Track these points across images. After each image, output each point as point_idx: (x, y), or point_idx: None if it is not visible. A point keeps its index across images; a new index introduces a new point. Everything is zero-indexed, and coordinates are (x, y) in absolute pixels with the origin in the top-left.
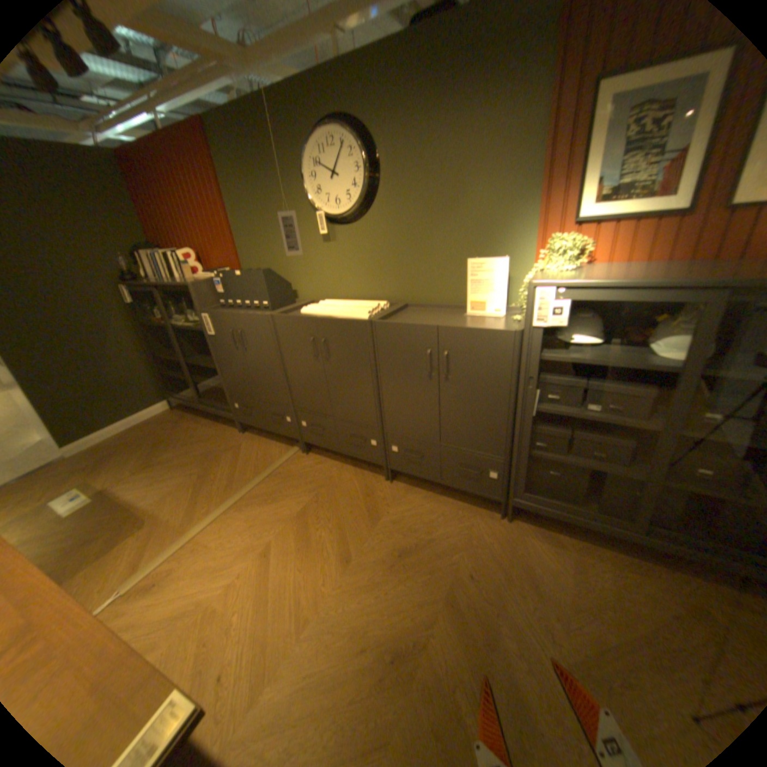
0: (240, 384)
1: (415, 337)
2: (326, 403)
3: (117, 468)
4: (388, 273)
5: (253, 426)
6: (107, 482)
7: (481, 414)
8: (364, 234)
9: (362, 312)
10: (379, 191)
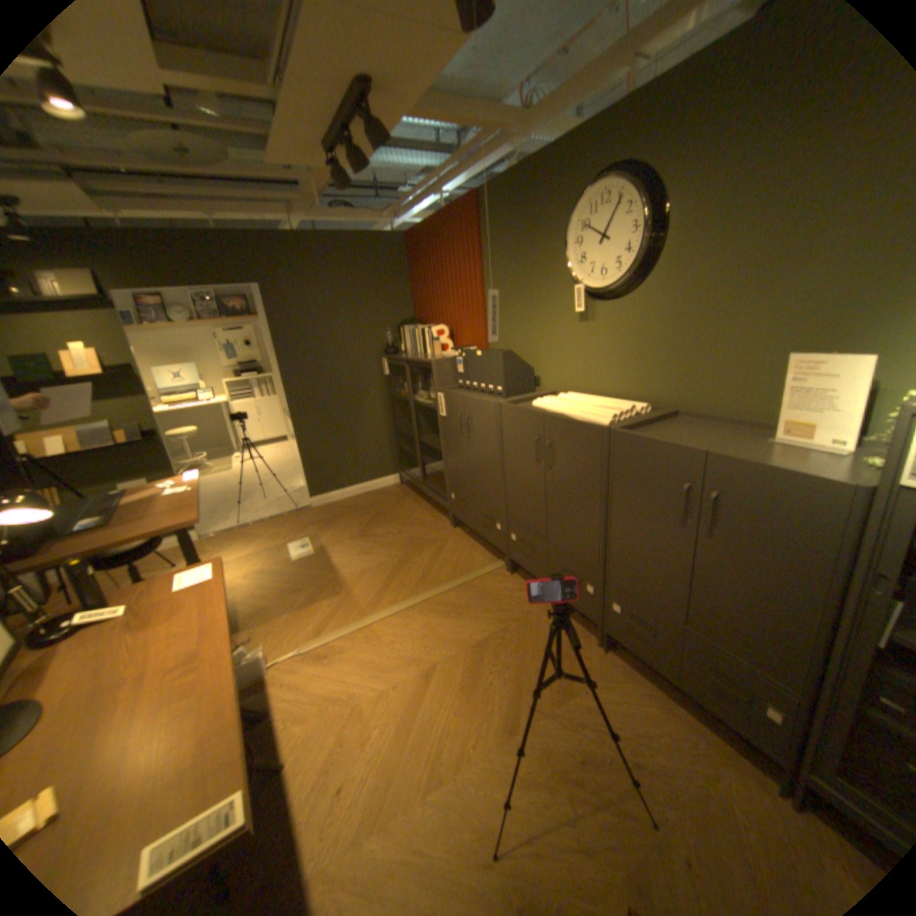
0: (460, 474)
1: (670, 460)
2: (541, 520)
3: (342, 528)
4: (659, 366)
5: (464, 523)
6: (330, 539)
7: (766, 607)
8: (634, 312)
9: (606, 414)
10: (664, 256)
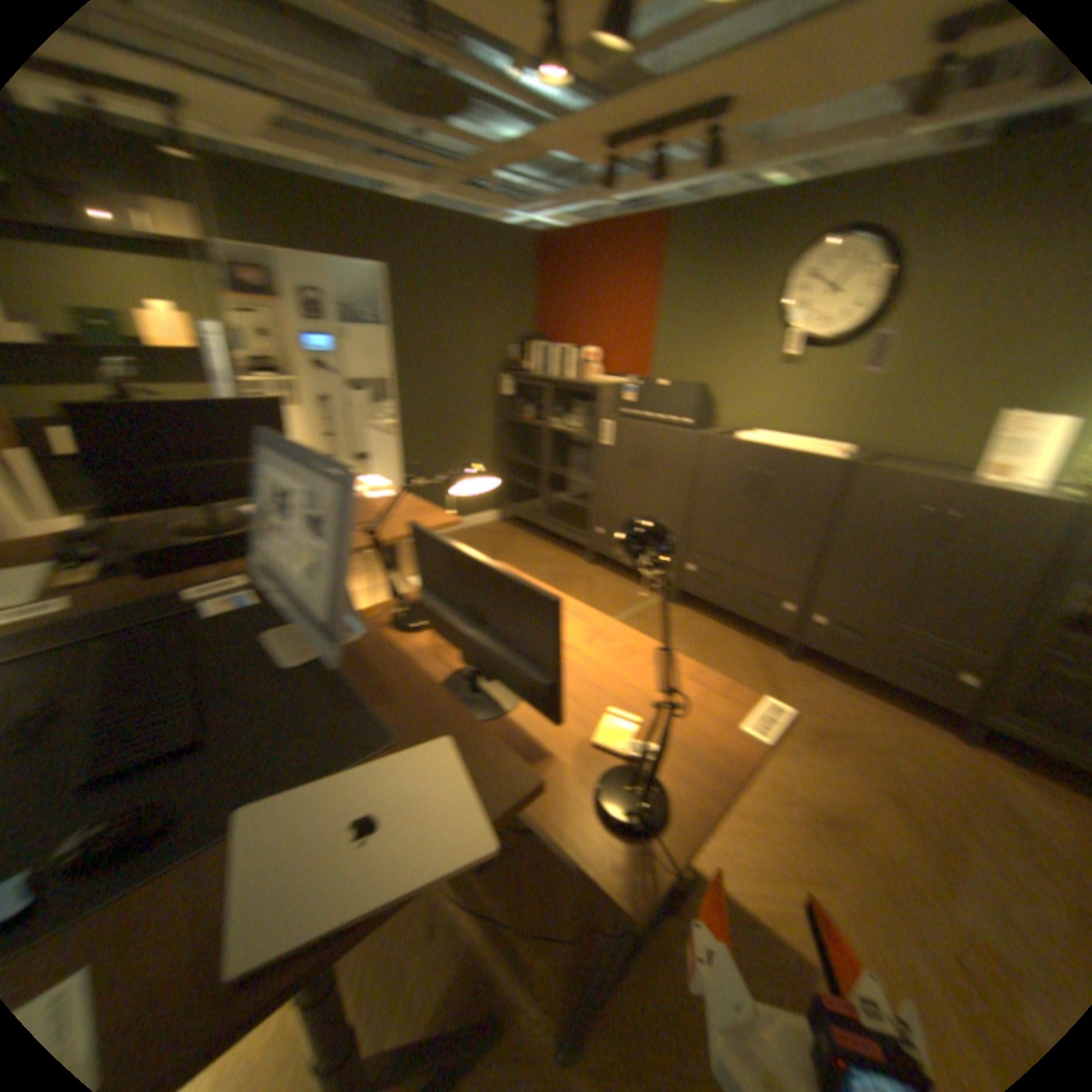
0: (621, 507)
1: (917, 489)
2: (740, 549)
3: None
4: (868, 413)
5: (614, 560)
6: None
7: (984, 599)
8: (851, 362)
9: (832, 451)
10: (890, 316)
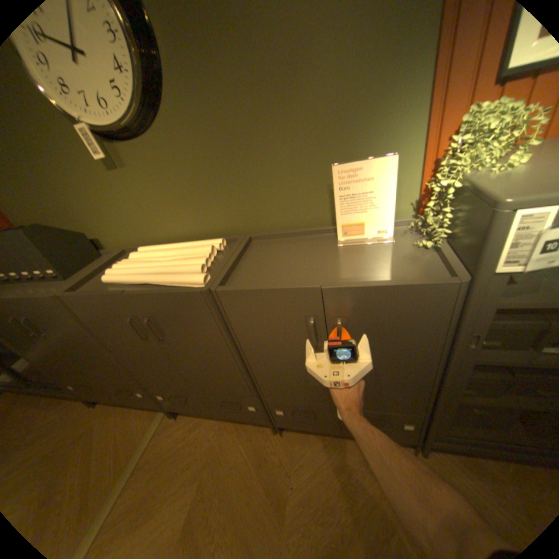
0: (61, 370)
1: (285, 304)
2: (178, 381)
3: None
4: (213, 200)
5: (100, 403)
6: None
7: (394, 379)
8: (162, 149)
9: (191, 268)
10: (164, 77)
